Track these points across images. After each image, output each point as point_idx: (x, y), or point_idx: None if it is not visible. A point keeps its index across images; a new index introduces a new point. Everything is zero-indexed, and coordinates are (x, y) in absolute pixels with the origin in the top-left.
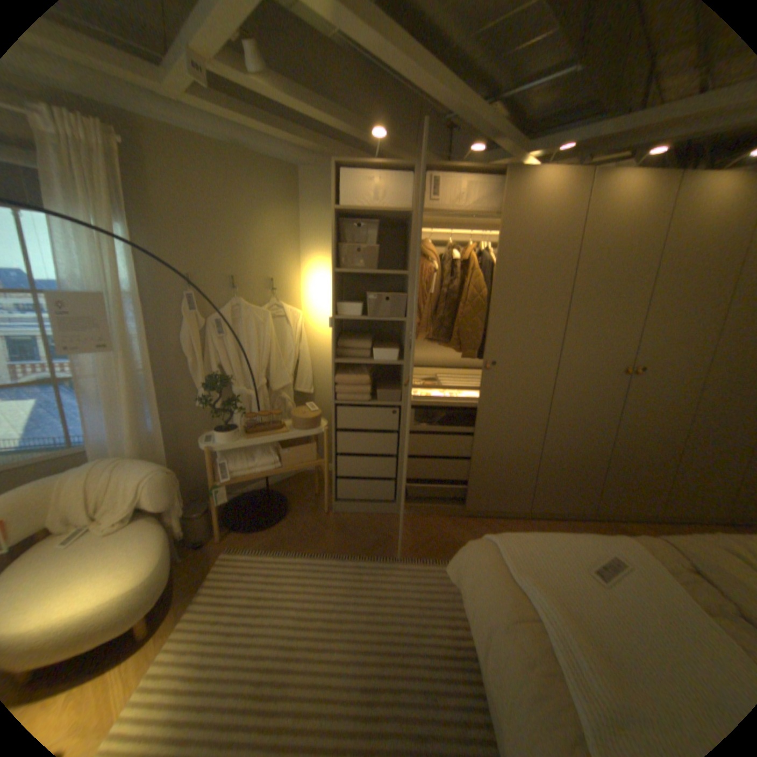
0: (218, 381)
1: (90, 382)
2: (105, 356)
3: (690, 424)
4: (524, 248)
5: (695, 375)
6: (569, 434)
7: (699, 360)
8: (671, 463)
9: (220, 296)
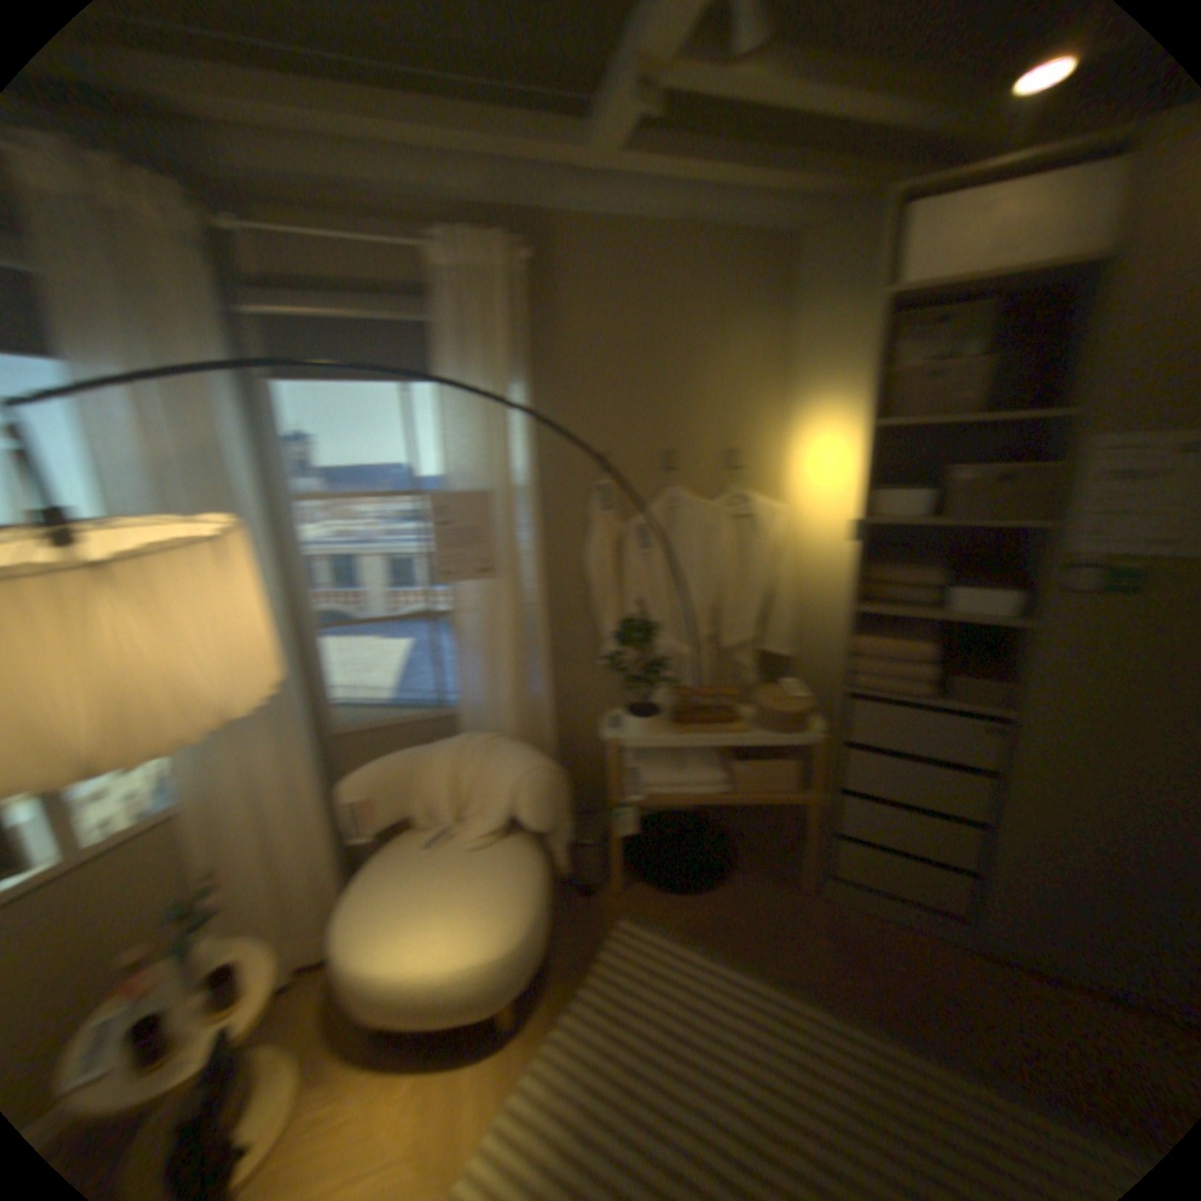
0: (640, 629)
1: (475, 619)
2: (494, 582)
3: None
4: None
5: None
6: None
7: None
8: None
9: (652, 484)
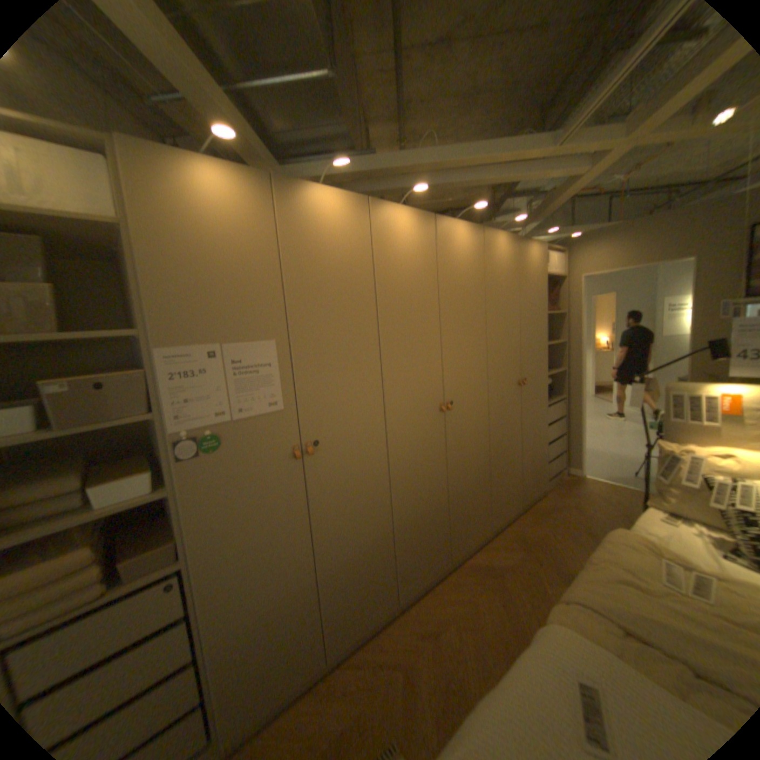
0: None
1: None
2: None
3: (488, 442)
4: (318, 286)
5: (481, 397)
6: (412, 494)
7: (481, 384)
8: (486, 481)
9: None
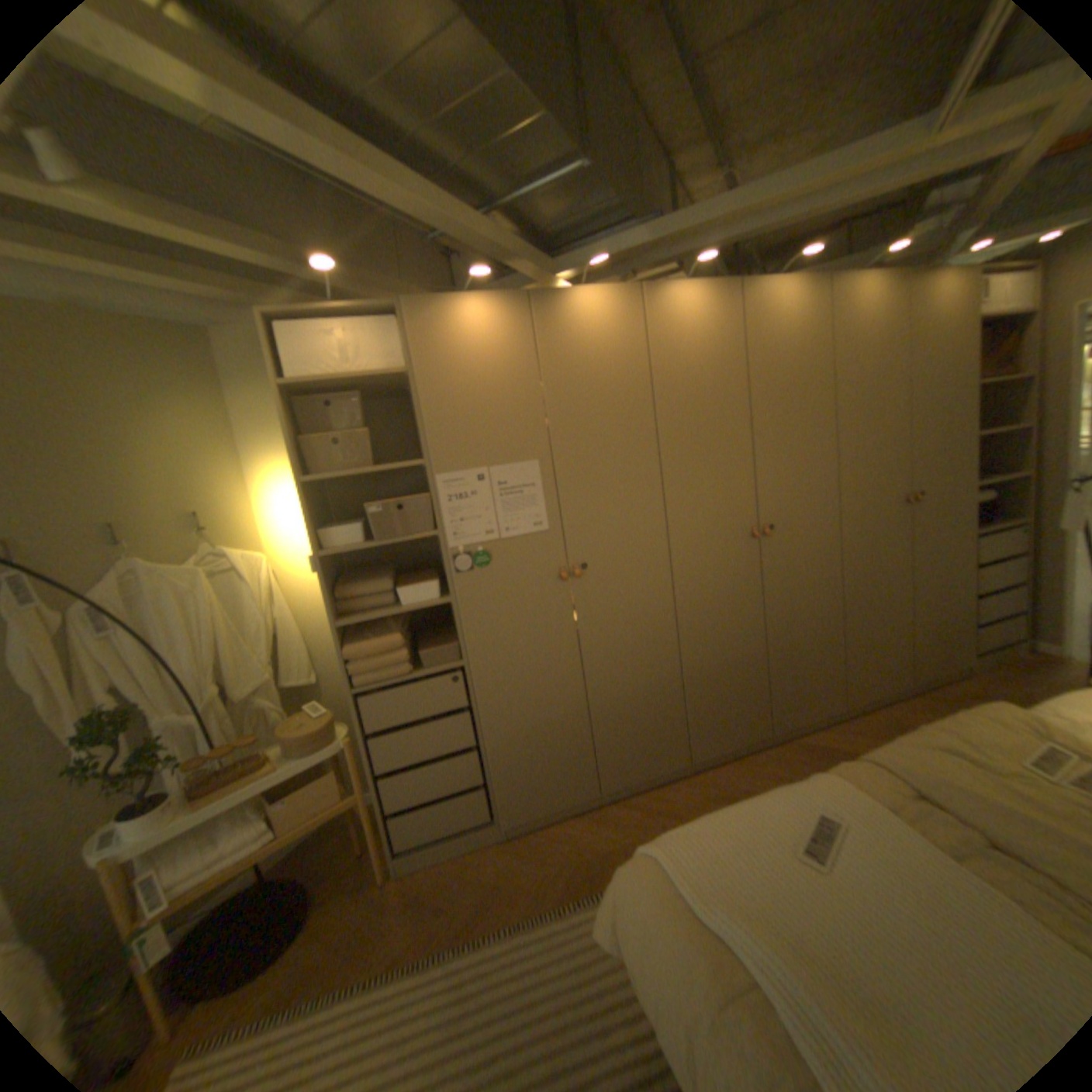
0: (109, 722)
1: None
2: None
3: (841, 583)
4: (582, 399)
5: (827, 520)
6: (709, 637)
7: (826, 501)
8: (836, 638)
9: (89, 563)
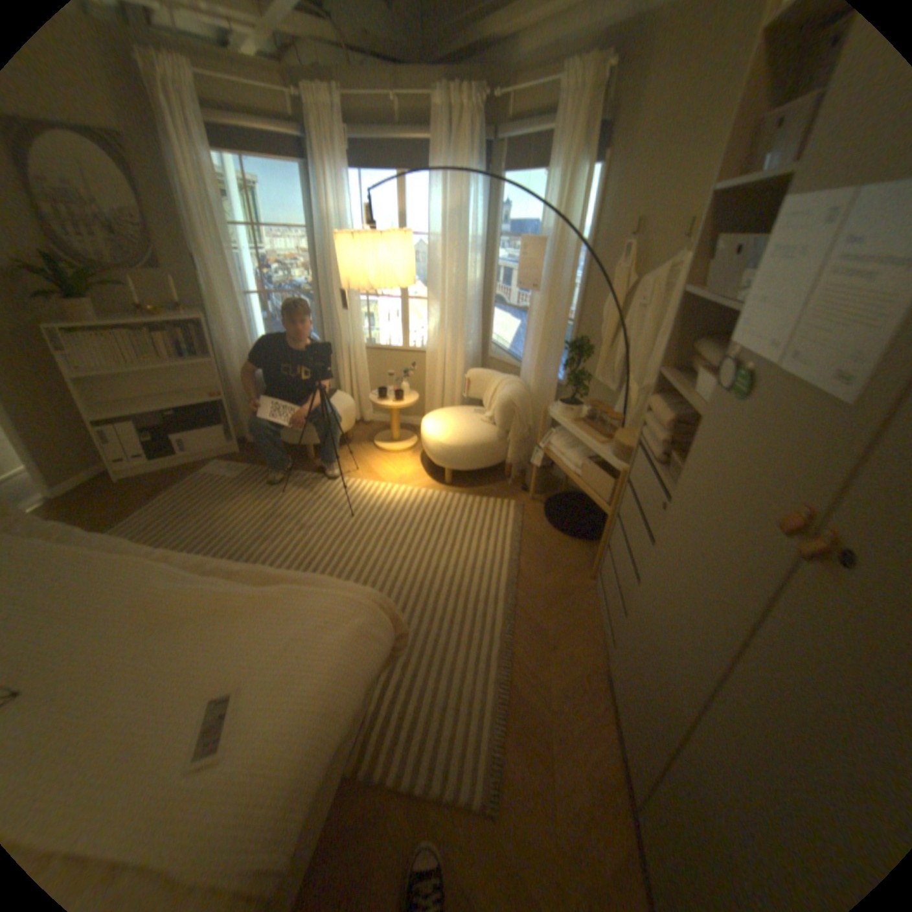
0: (589, 350)
1: (533, 316)
2: (541, 296)
3: None
4: None
5: None
6: None
7: None
8: None
9: (668, 248)
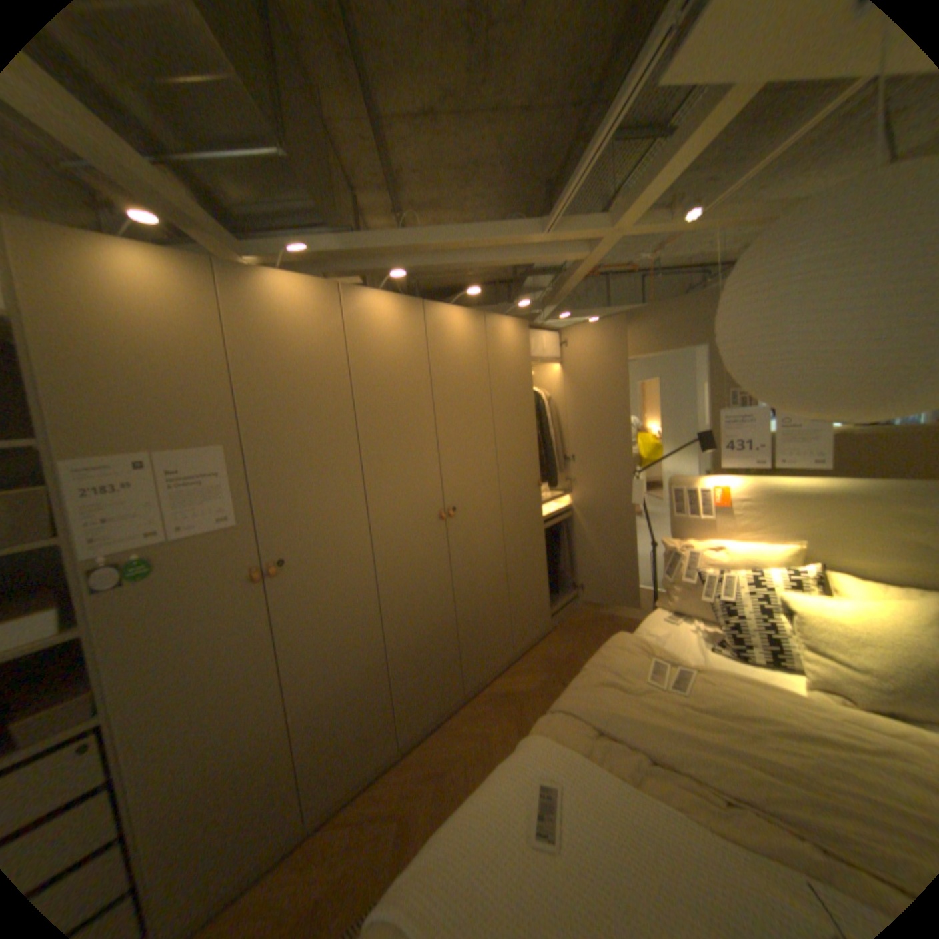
0: None
1: None
2: None
3: (504, 550)
4: (278, 384)
5: (492, 501)
6: (410, 615)
7: (491, 486)
8: (503, 596)
9: None
